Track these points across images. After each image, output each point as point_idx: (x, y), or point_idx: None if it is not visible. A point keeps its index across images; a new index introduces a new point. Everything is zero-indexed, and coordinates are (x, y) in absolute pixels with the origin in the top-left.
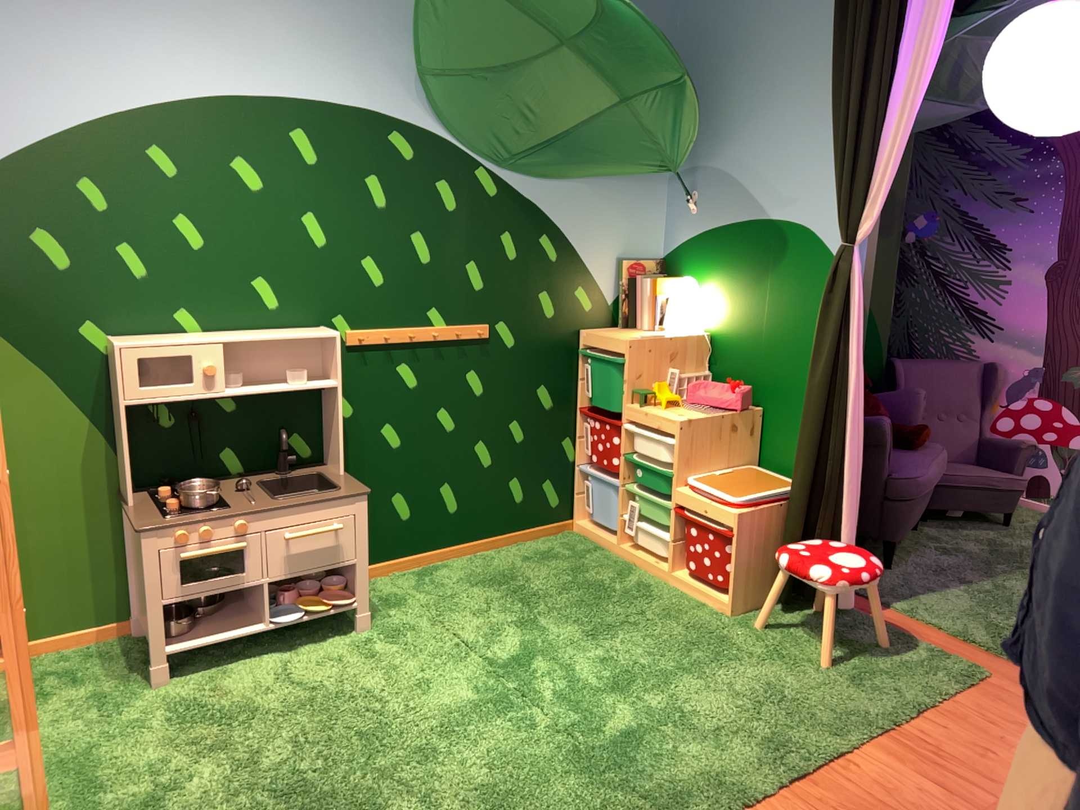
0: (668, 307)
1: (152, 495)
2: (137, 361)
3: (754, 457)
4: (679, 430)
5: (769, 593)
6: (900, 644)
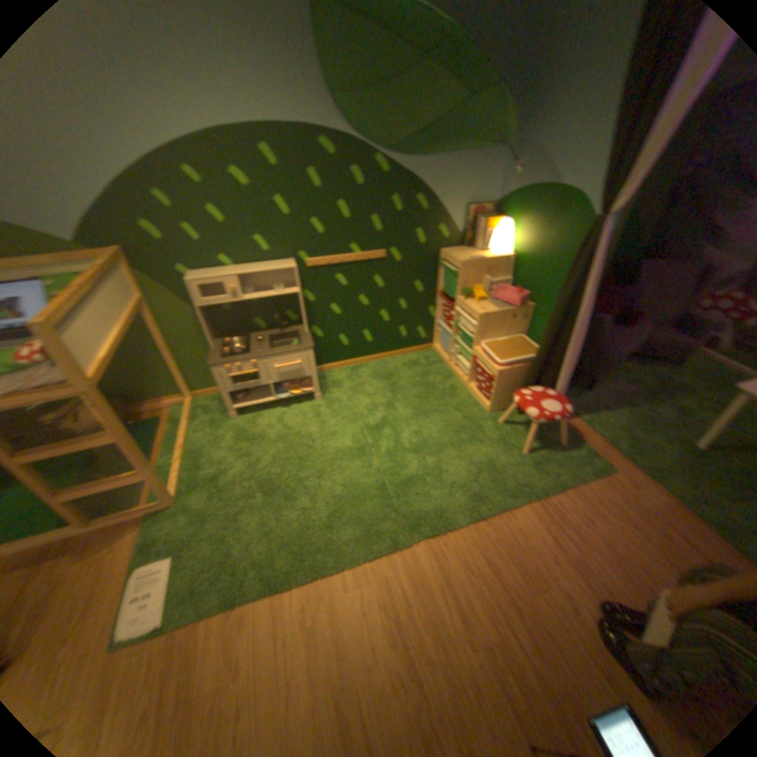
0: (492, 238)
1: (225, 342)
2: (198, 287)
3: (524, 331)
4: (478, 320)
5: (512, 404)
6: (573, 446)
